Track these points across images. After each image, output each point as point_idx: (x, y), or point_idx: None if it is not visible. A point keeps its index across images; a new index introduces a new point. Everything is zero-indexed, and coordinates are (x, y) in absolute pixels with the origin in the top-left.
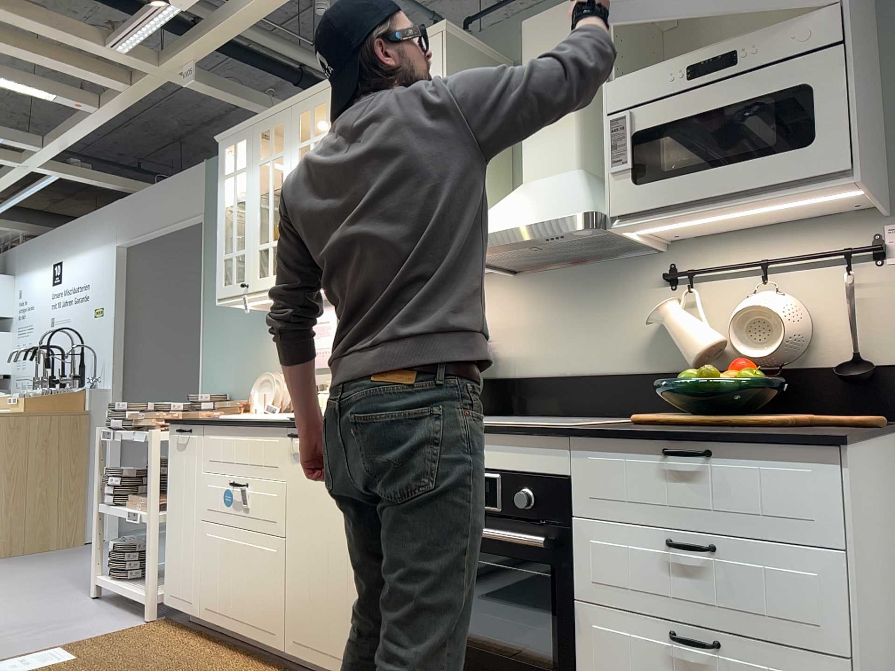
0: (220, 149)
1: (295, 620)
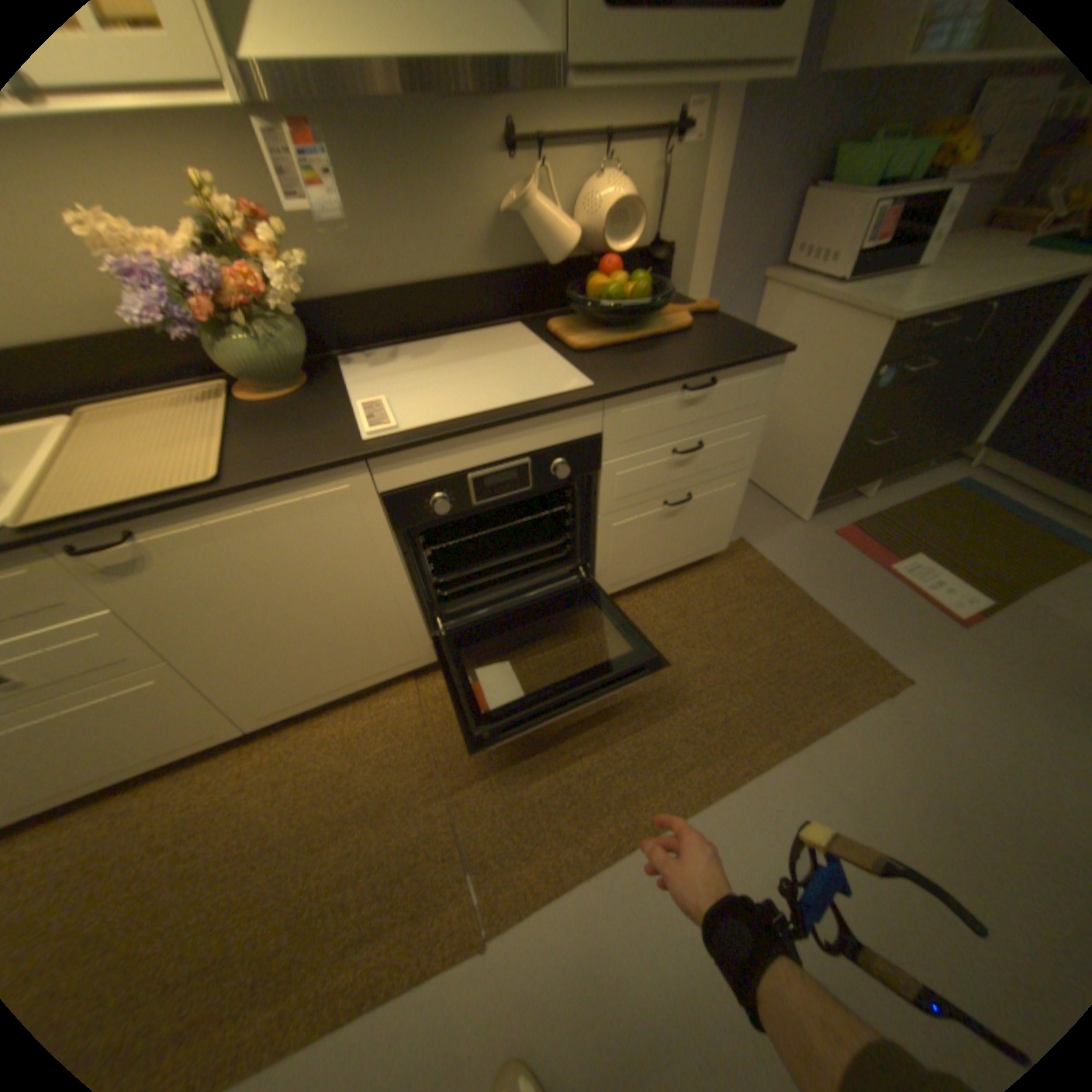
0: None
1: (251, 704)
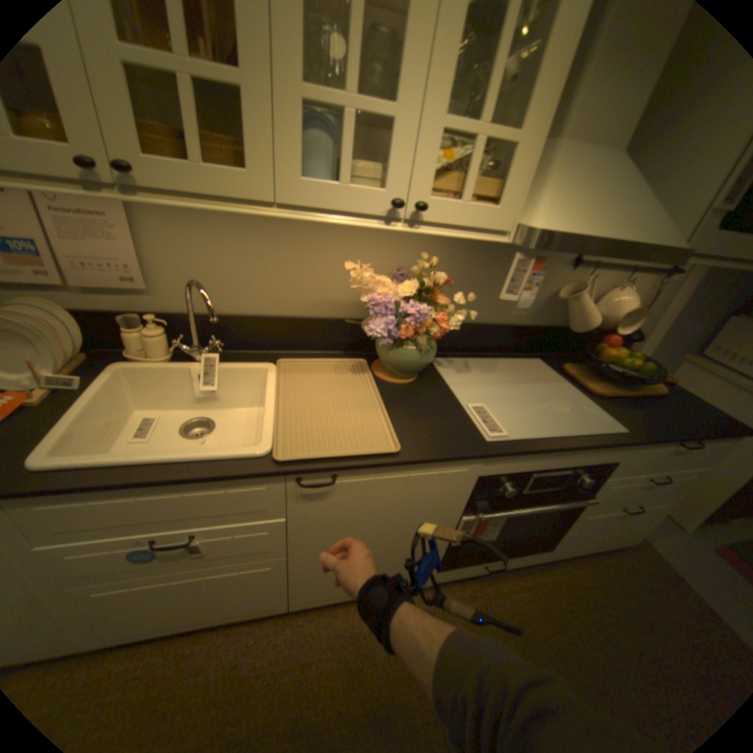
0: None
1: (308, 594)
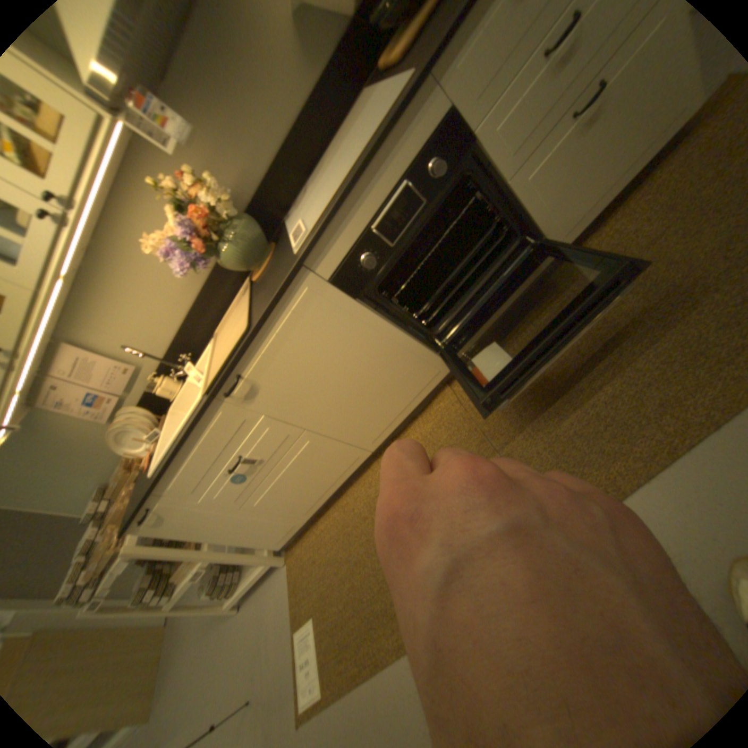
0: None
1: (363, 436)
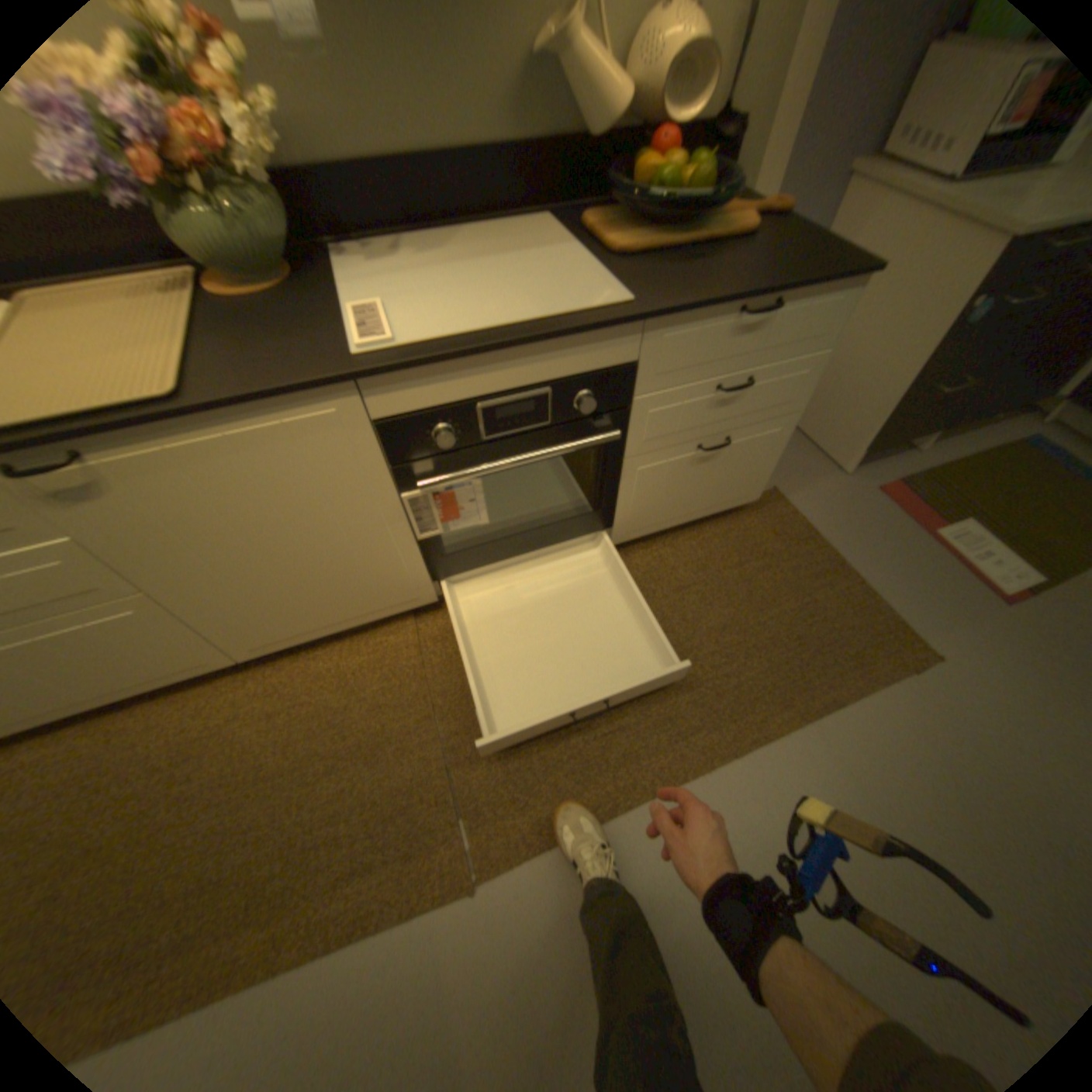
0: None
1: (242, 636)
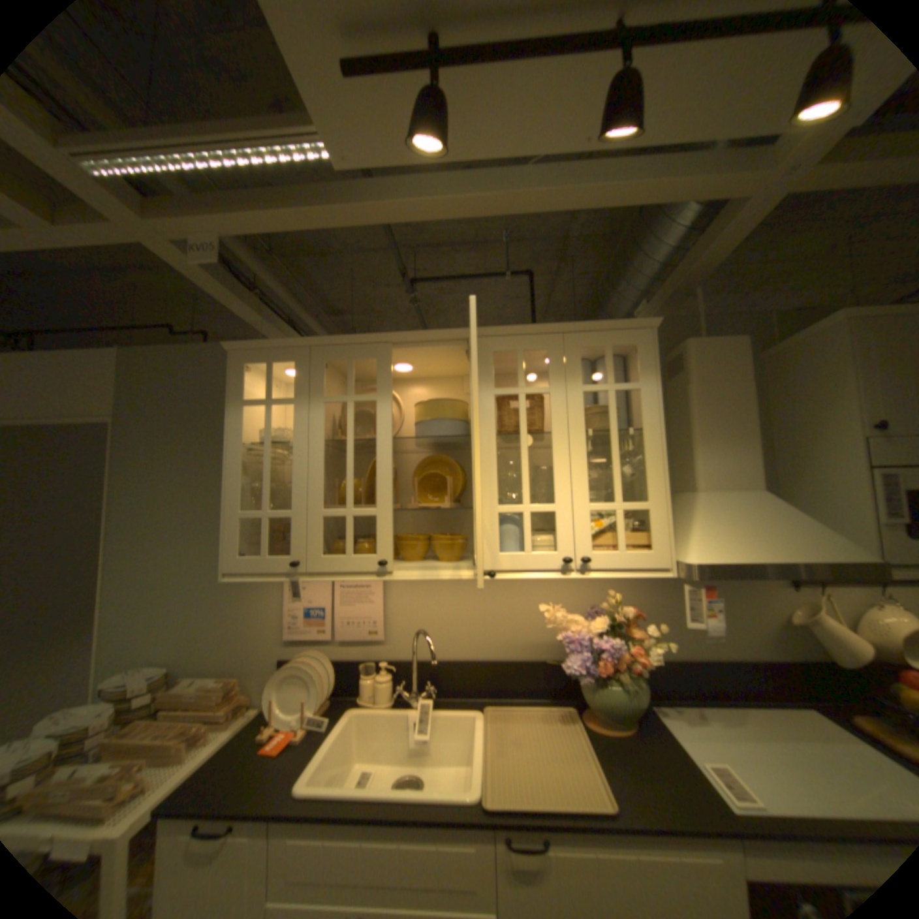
0: (229, 360)
1: None
